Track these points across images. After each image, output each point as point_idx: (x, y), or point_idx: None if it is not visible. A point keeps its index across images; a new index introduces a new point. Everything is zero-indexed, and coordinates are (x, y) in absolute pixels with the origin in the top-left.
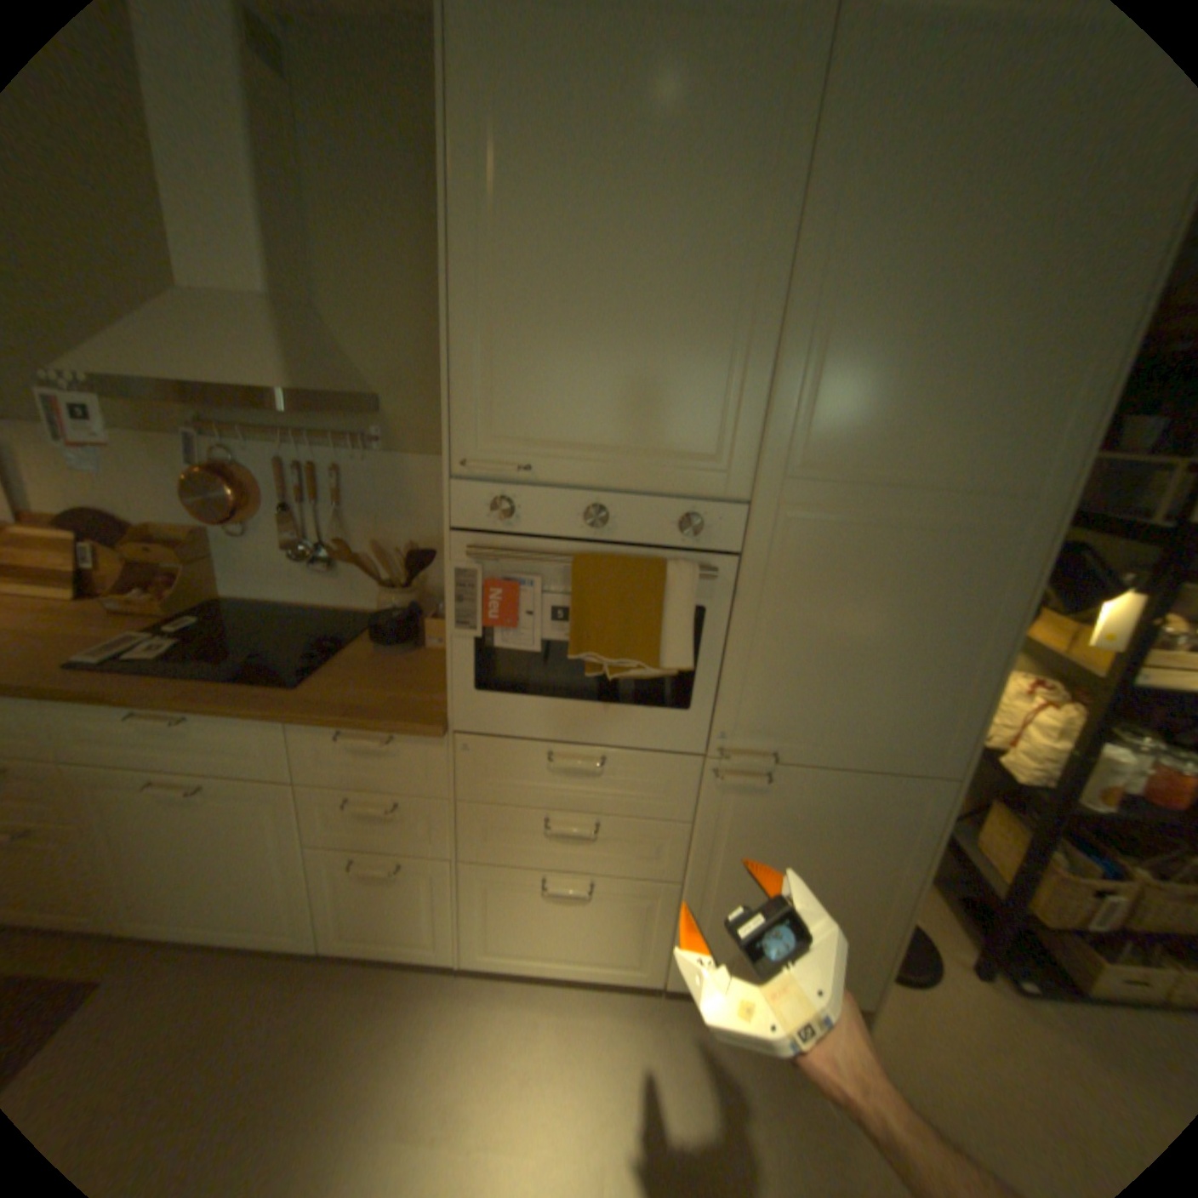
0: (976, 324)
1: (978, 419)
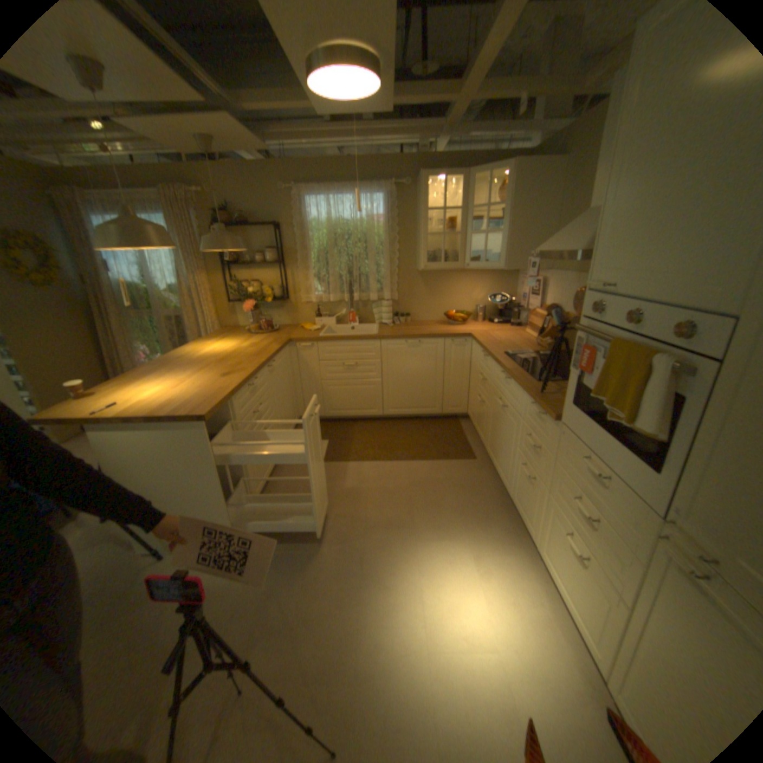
0: None
1: None
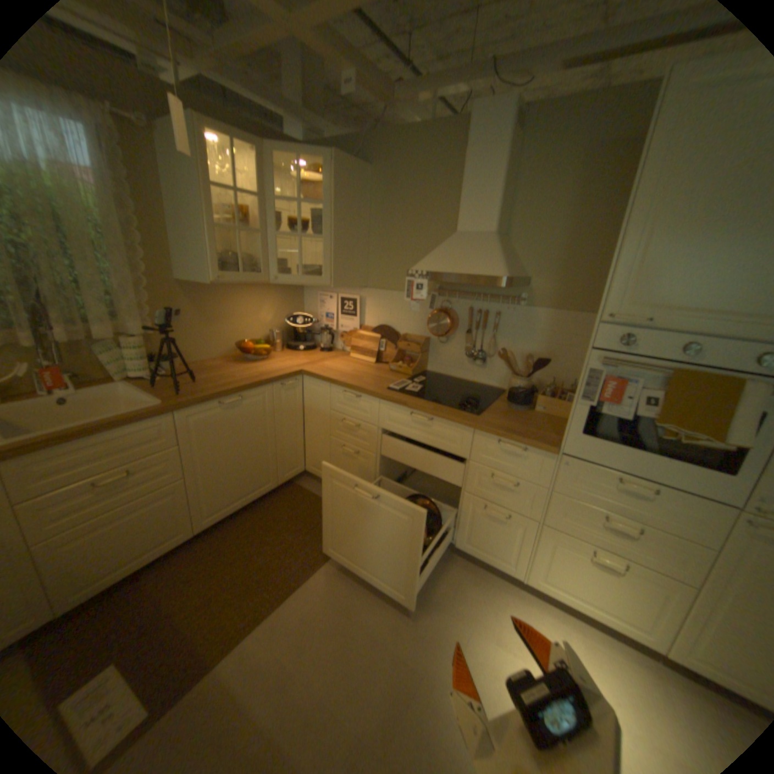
0: None
1: None
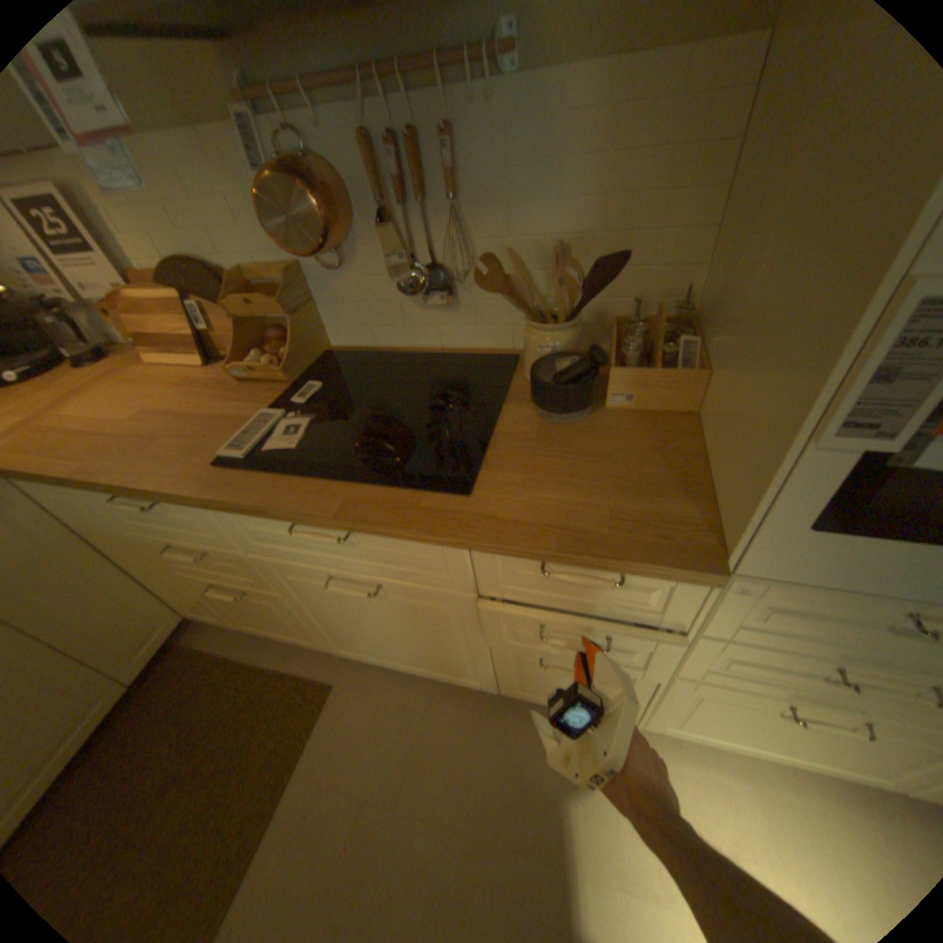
0: None
1: None
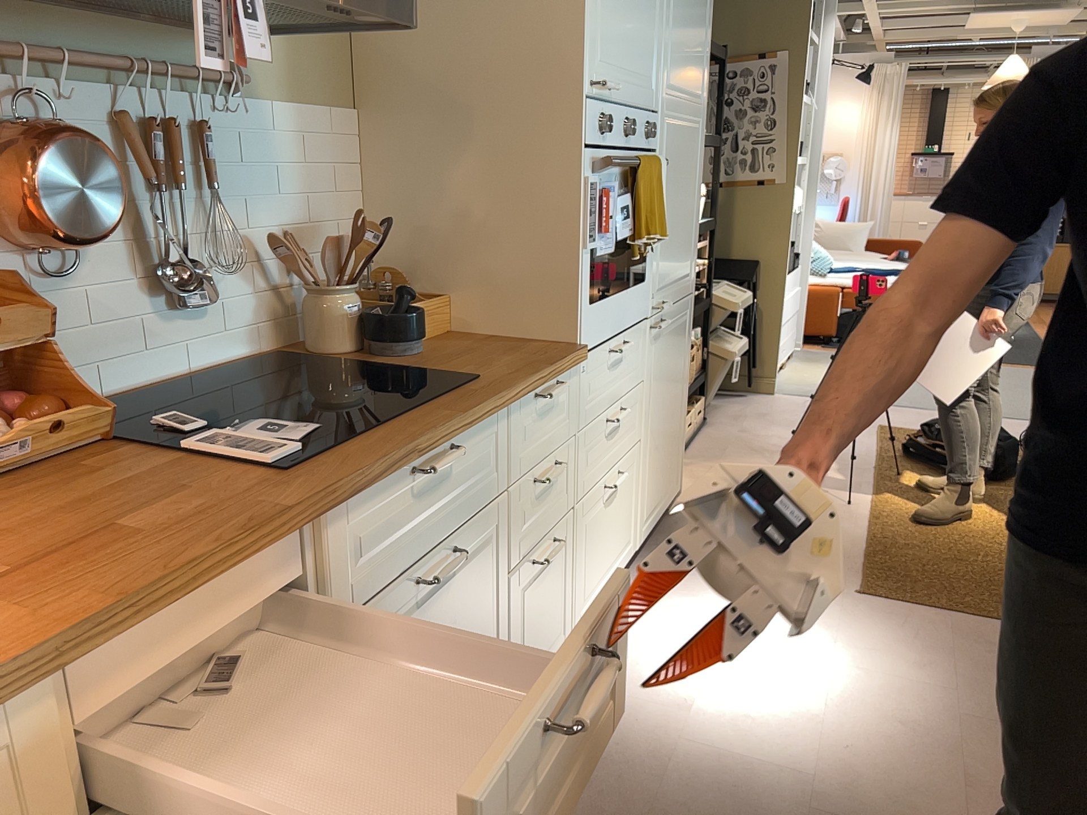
0: (694, 8)
1: (695, 61)
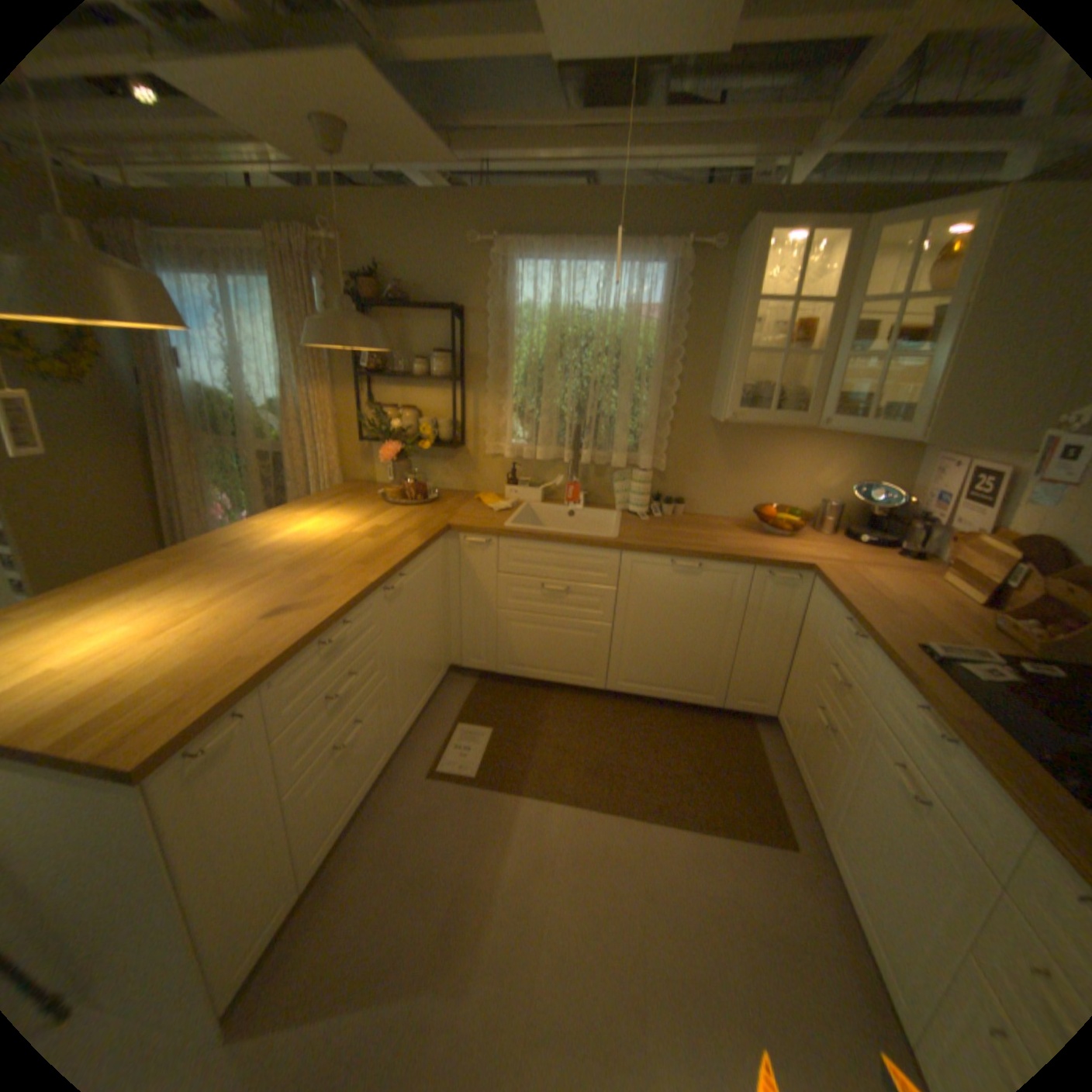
0: None
1: None
